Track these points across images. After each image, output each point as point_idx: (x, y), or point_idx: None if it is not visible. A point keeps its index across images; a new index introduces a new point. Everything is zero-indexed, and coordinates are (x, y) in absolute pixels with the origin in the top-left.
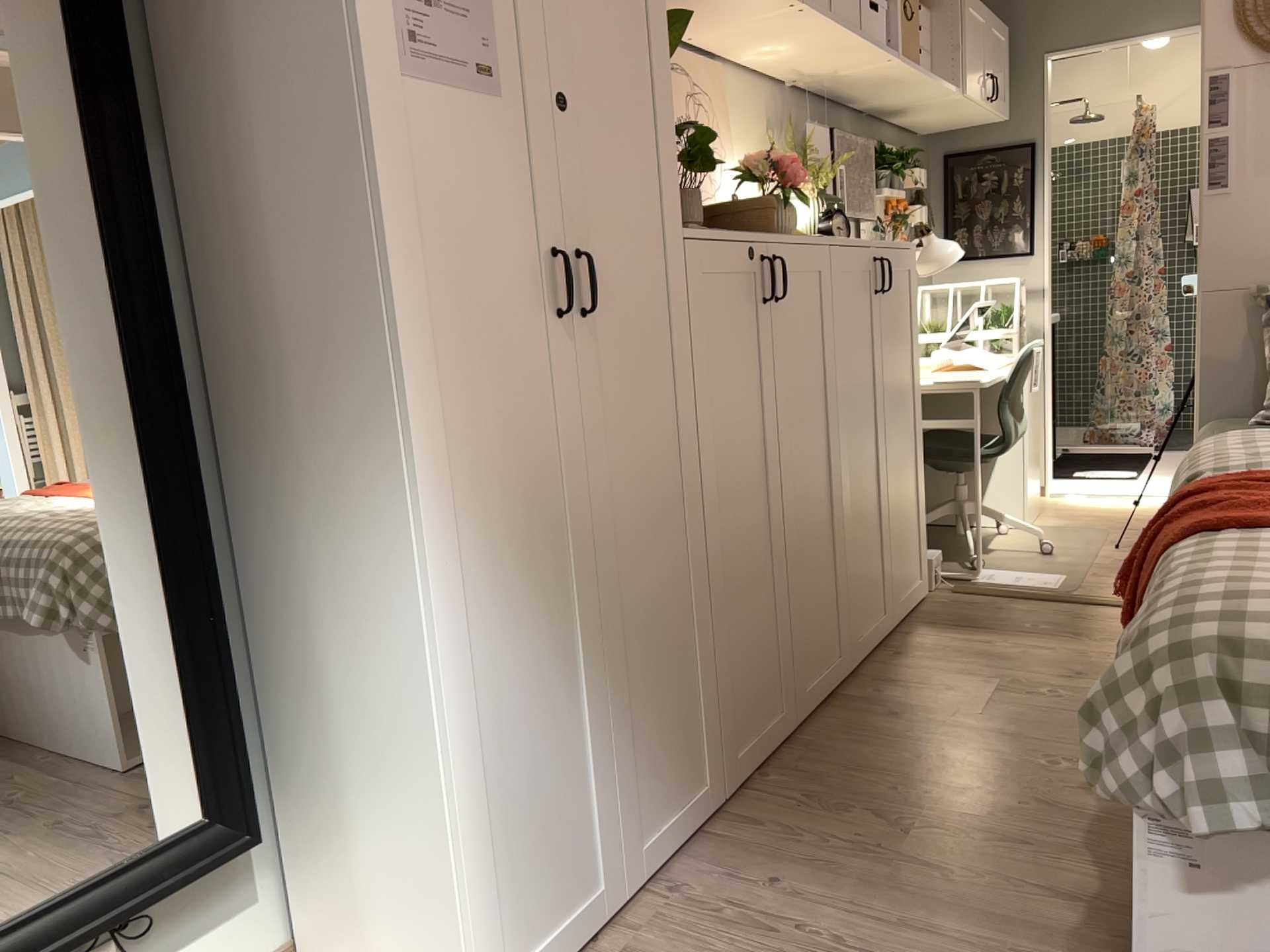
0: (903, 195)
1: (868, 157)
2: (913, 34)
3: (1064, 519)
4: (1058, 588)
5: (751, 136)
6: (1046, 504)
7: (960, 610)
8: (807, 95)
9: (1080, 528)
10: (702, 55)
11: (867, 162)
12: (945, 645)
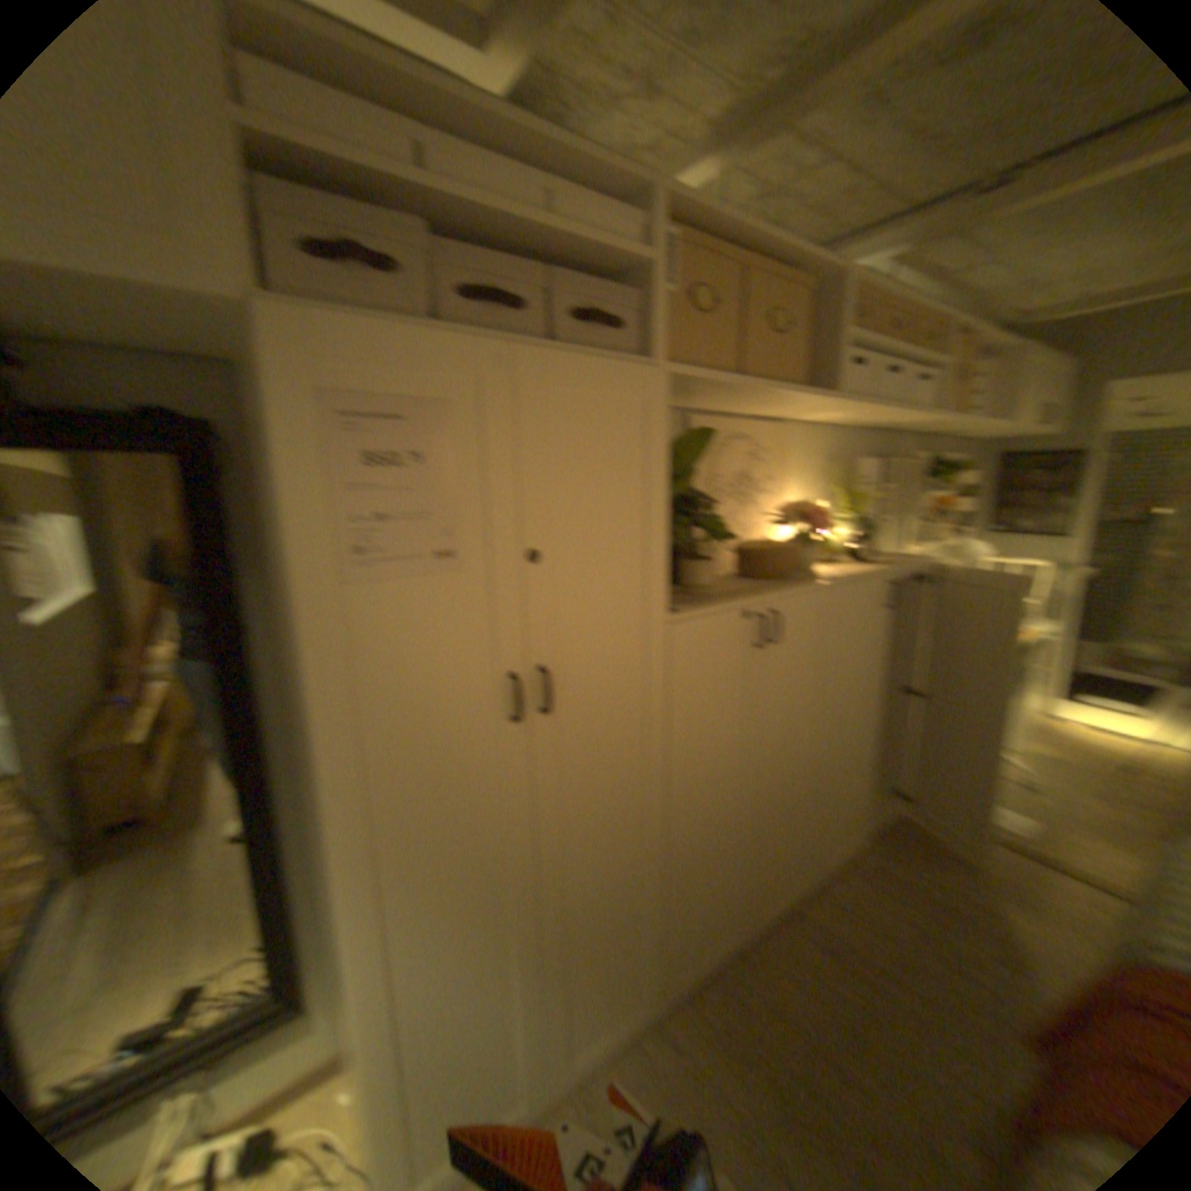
0: (960, 490)
1: (928, 468)
2: (973, 389)
3: (1062, 757)
4: (1033, 844)
5: (814, 473)
6: (1050, 735)
7: (934, 844)
8: (875, 432)
9: (1074, 771)
10: (774, 423)
11: (925, 474)
12: (908, 884)
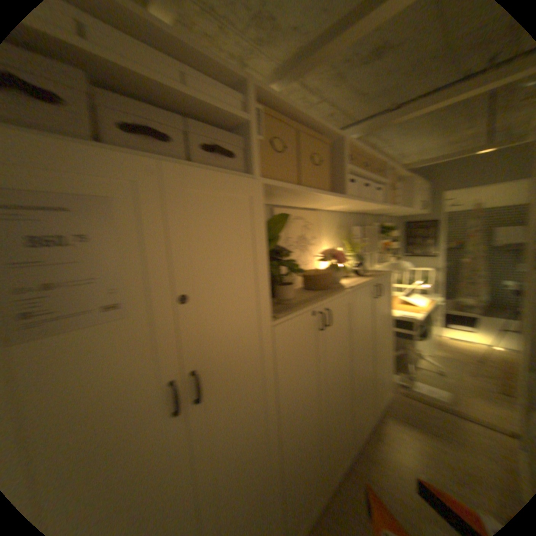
0: (392, 238)
1: (379, 229)
2: (397, 194)
3: (450, 356)
4: (451, 405)
5: (333, 233)
6: (442, 345)
7: (408, 412)
8: (357, 214)
9: (457, 362)
10: (314, 210)
11: (379, 232)
12: (401, 439)
